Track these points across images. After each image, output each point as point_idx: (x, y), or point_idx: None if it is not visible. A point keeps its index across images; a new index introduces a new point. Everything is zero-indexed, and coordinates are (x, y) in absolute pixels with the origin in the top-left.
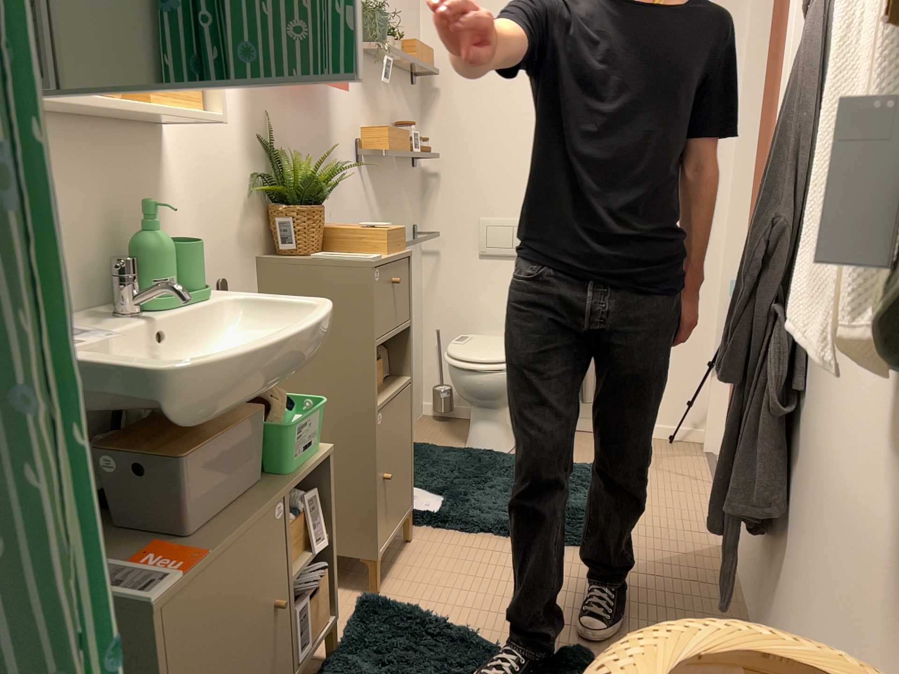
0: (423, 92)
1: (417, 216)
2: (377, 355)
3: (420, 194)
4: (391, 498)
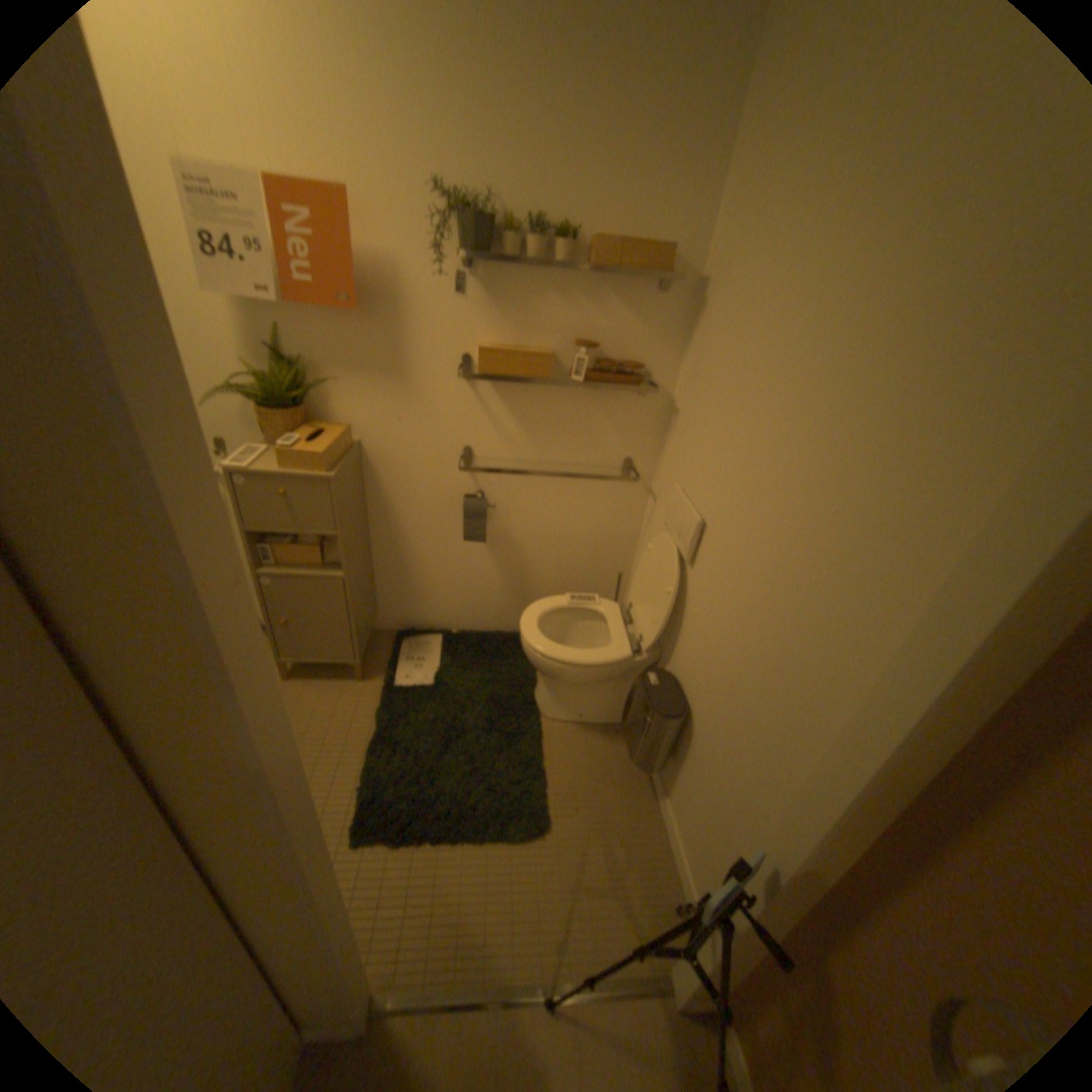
0: (698, 286)
1: (640, 445)
2: (245, 538)
3: (655, 420)
4: (296, 639)
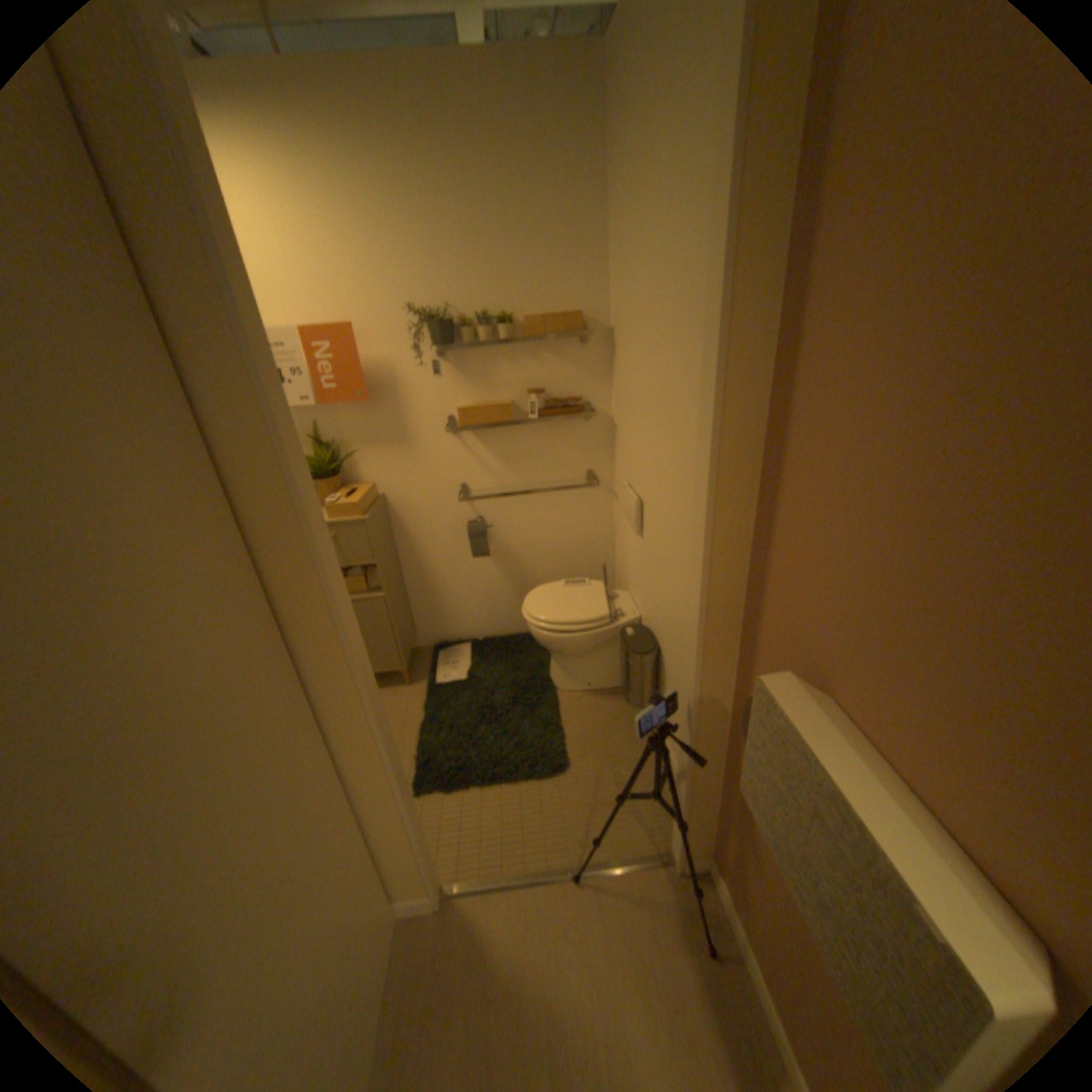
0: (608, 335)
1: (596, 459)
2: None
3: (603, 438)
4: None
